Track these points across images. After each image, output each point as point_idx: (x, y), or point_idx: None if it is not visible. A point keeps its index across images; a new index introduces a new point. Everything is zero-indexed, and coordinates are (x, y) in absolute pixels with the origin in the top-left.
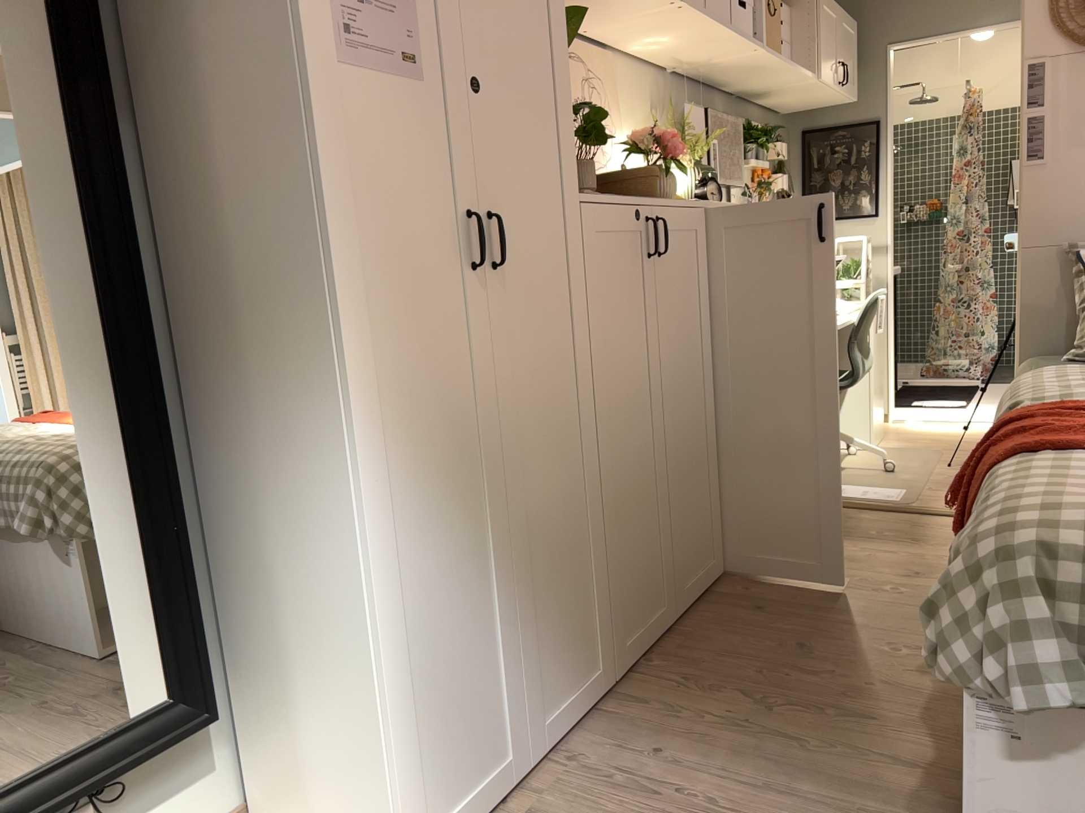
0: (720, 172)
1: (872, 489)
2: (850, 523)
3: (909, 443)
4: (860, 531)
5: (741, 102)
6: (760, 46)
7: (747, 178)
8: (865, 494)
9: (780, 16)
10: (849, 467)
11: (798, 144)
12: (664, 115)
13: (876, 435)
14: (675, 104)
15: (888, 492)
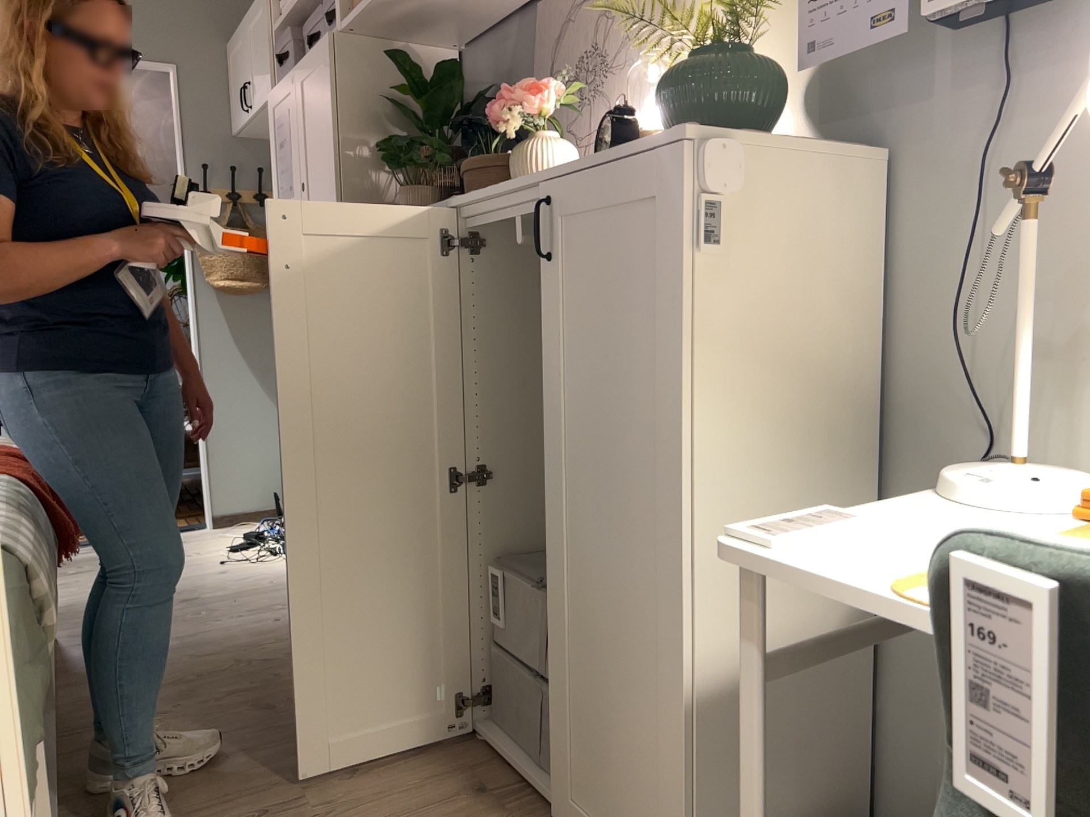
0: None
1: None
2: None
3: None
4: None
5: None
6: None
7: None
8: None
9: None
10: None
11: None
12: None
13: None
14: None
15: None
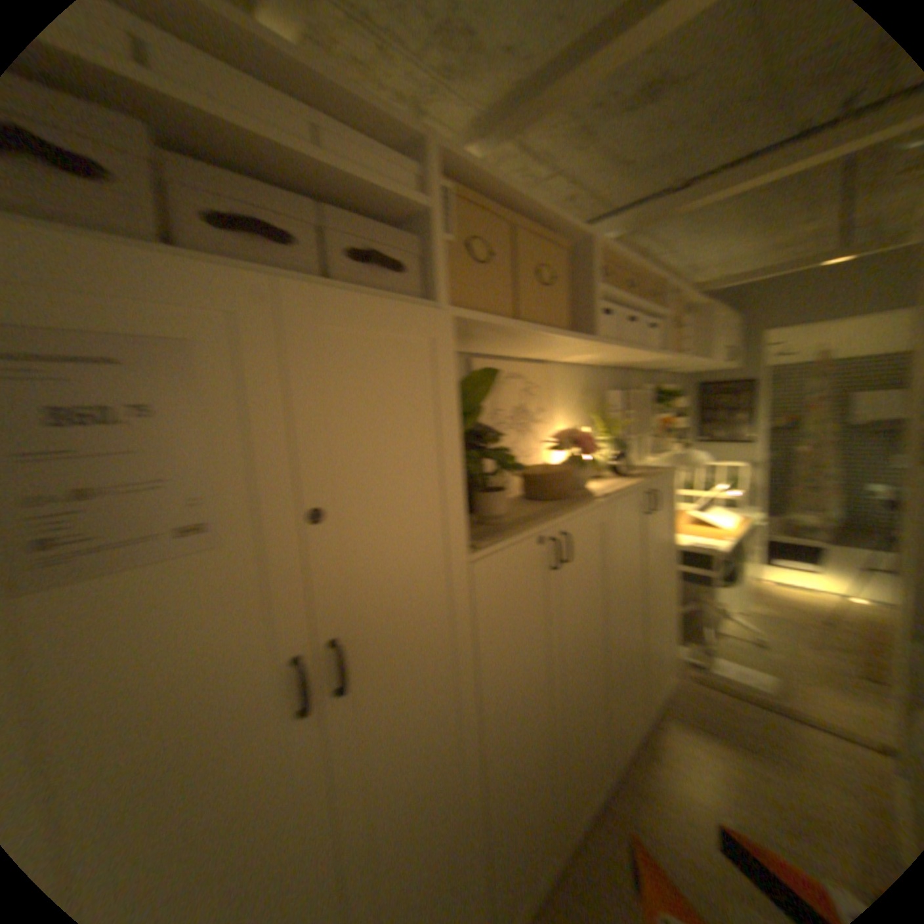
0: (635, 432)
1: (748, 673)
2: (730, 721)
3: (776, 613)
4: (740, 737)
5: (655, 373)
6: (669, 354)
7: (658, 424)
8: (743, 678)
9: (685, 326)
10: (728, 636)
11: (696, 392)
12: (592, 402)
13: (750, 606)
14: (603, 389)
15: (763, 679)
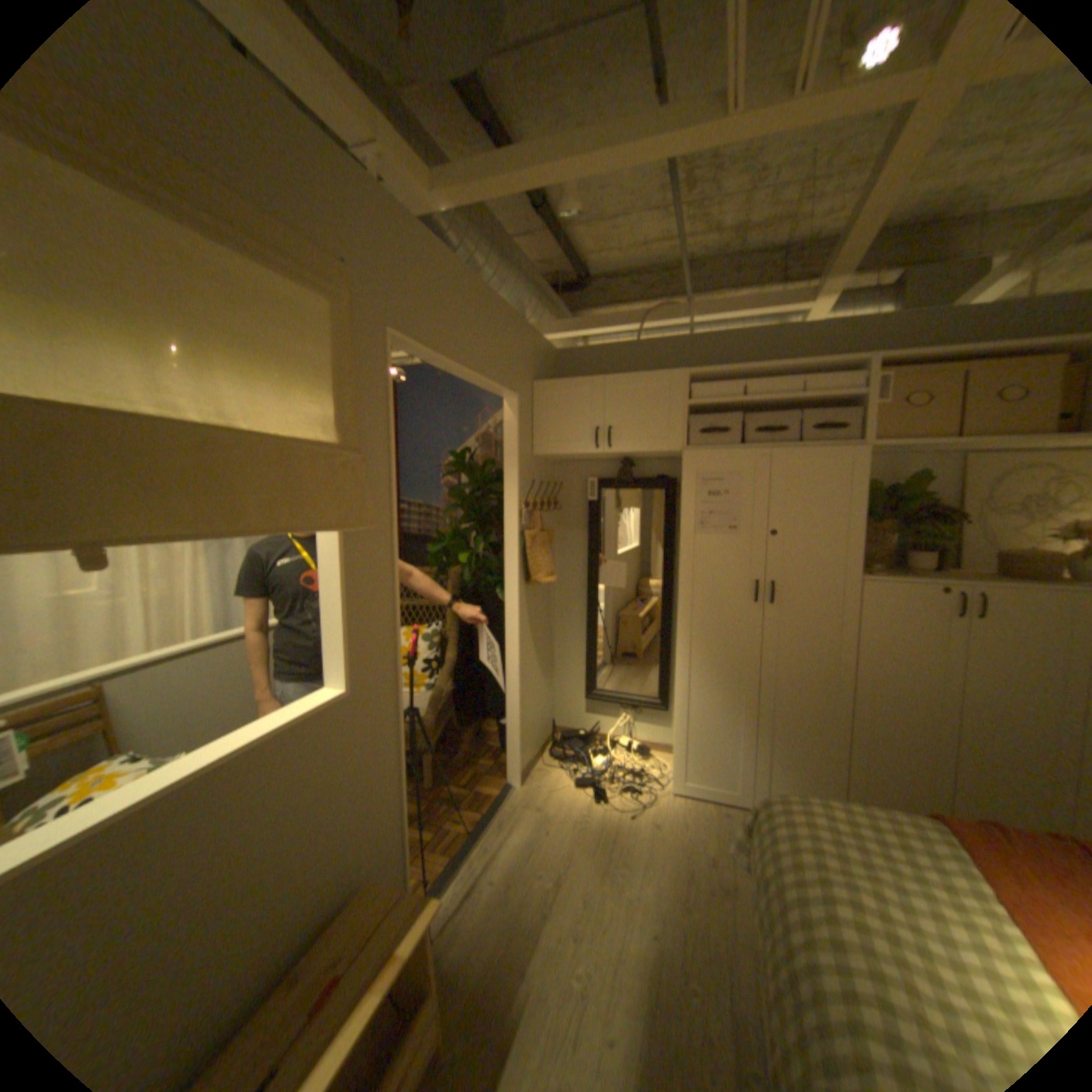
0: None
1: None
2: None
3: None
4: None
5: None
6: None
7: None
8: None
9: None
10: None
11: None
12: None
13: None
14: None
15: None
